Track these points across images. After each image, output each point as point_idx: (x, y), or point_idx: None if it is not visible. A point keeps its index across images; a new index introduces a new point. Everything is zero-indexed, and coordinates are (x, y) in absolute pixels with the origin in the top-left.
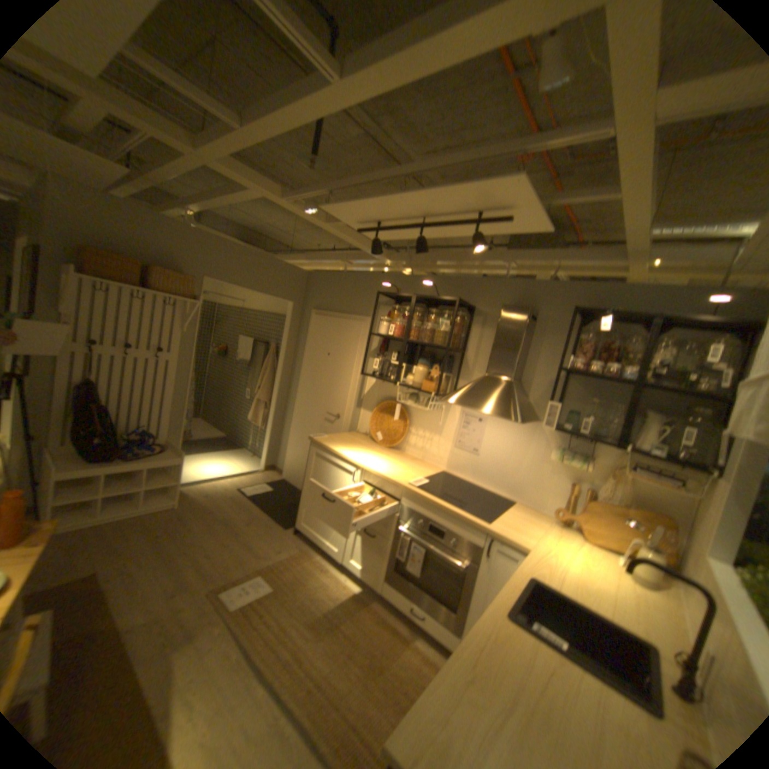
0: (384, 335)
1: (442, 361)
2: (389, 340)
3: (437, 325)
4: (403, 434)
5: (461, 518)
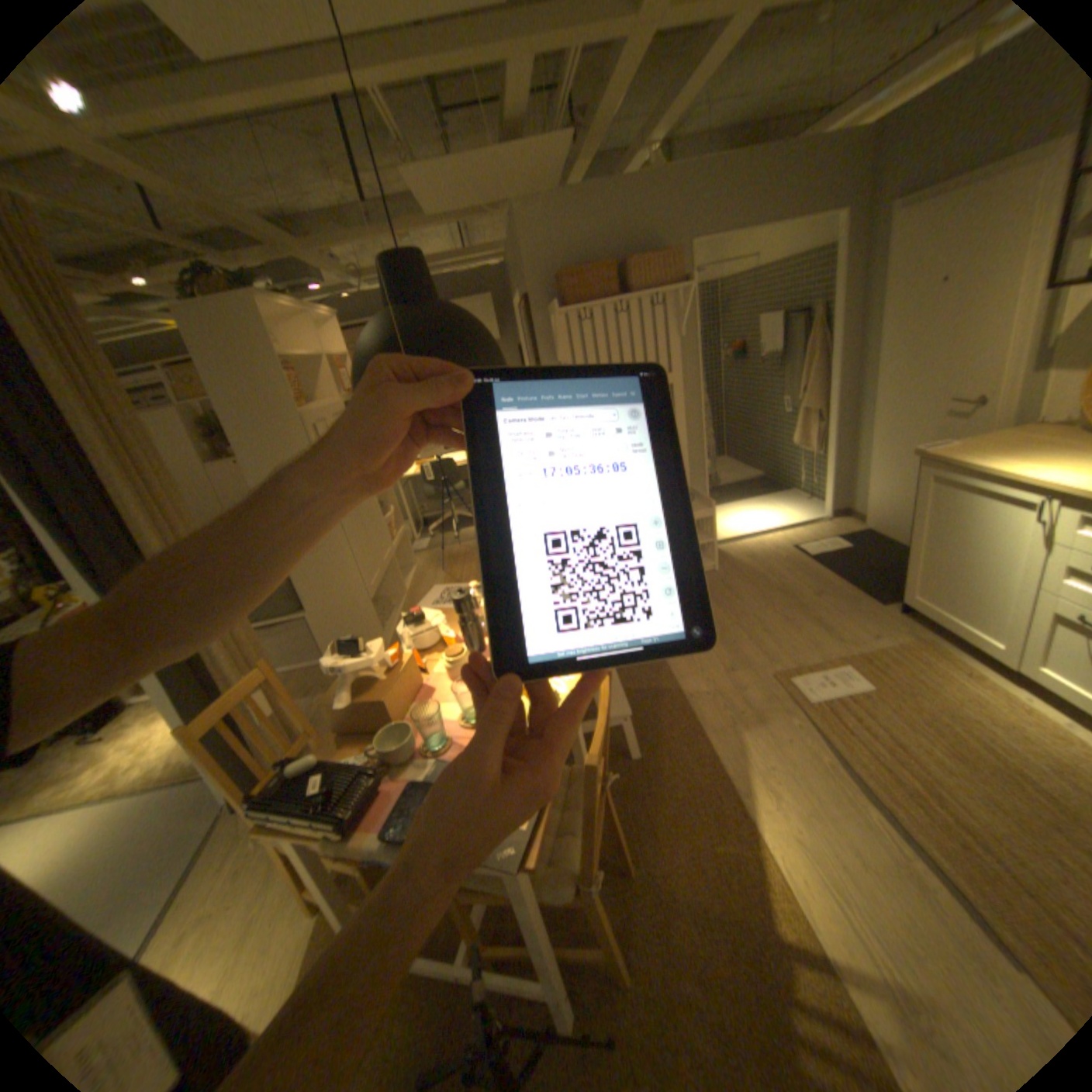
0: None
1: None
2: None
3: None
4: None
5: None
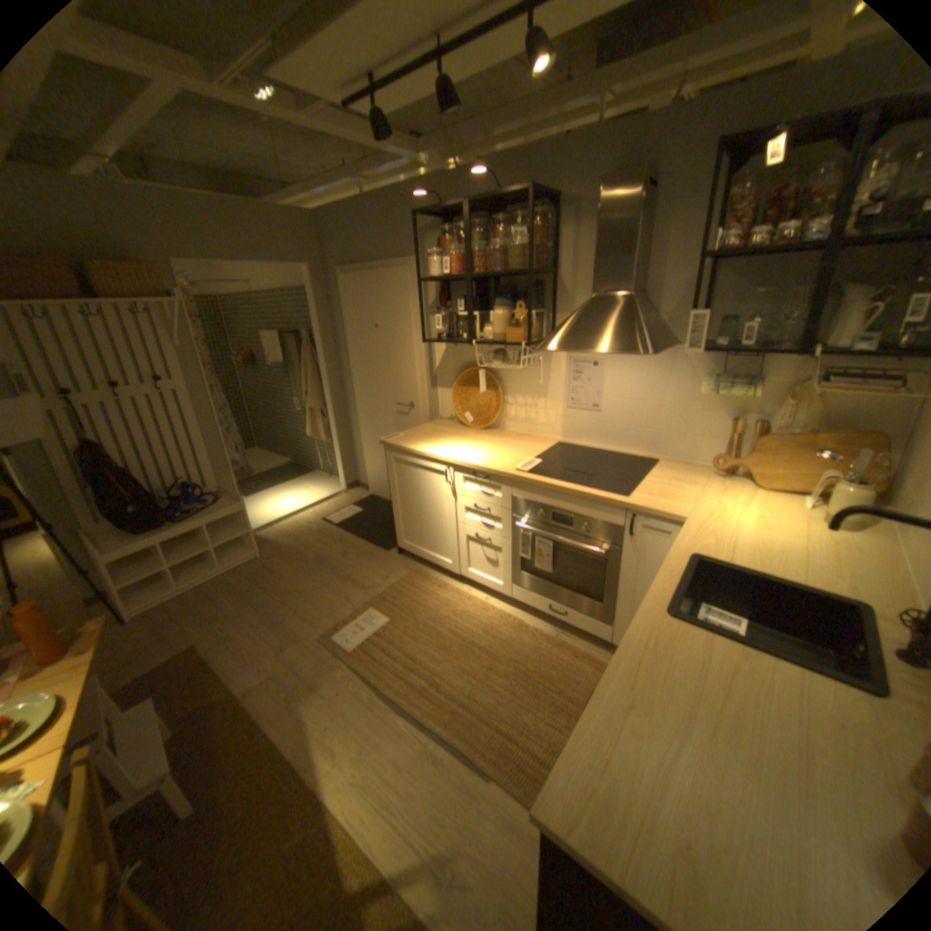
0: (439, 277)
1: (528, 292)
2: (448, 281)
3: (508, 238)
4: (498, 407)
5: (590, 497)
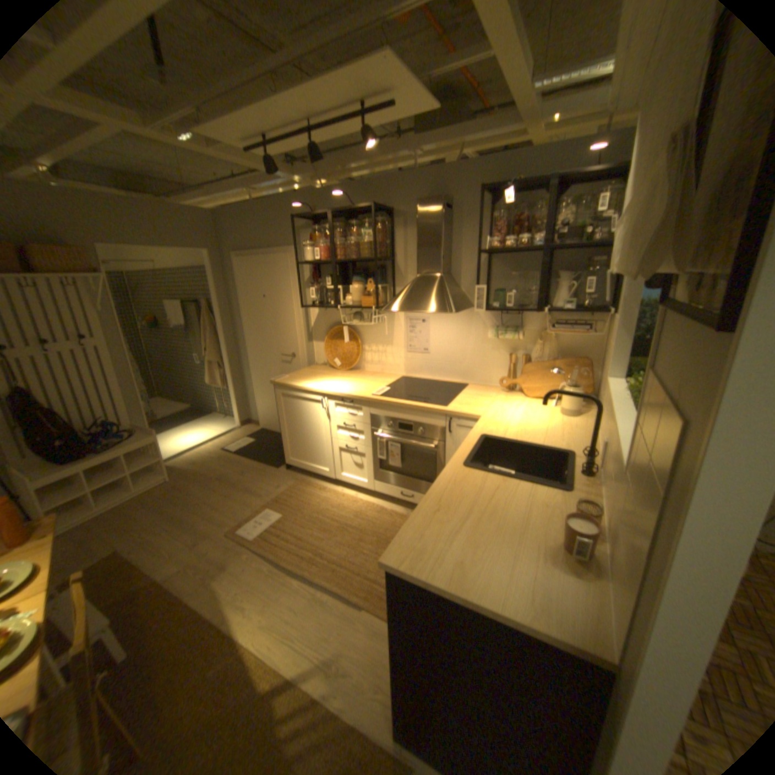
0: (312, 261)
1: (375, 273)
2: (318, 264)
3: (360, 236)
4: (359, 353)
5: (422, 409)
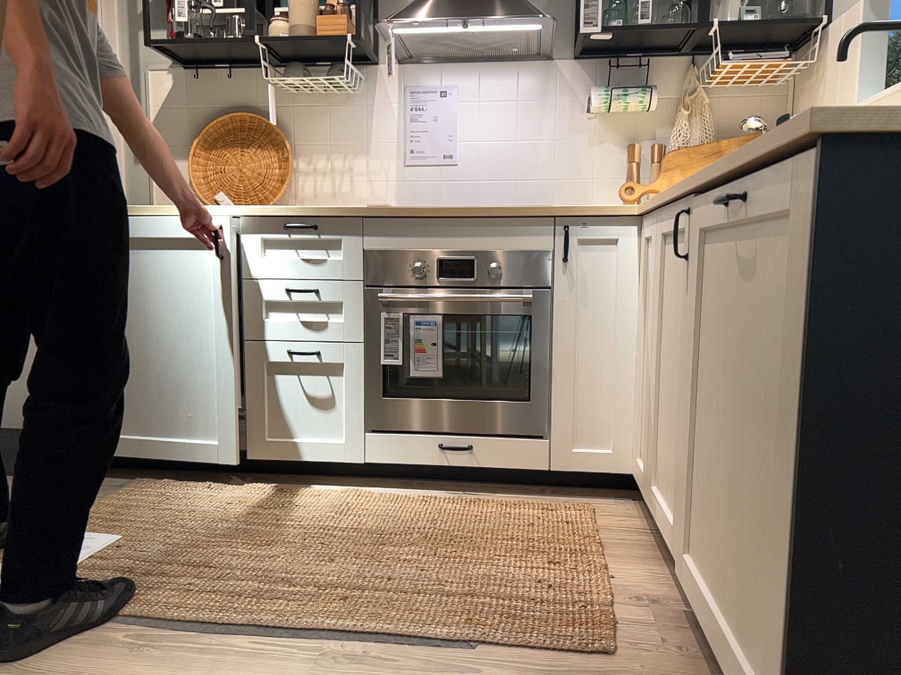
0: None
1: None
2: None
3: None
4: (284, 175)
5: (503, 212)
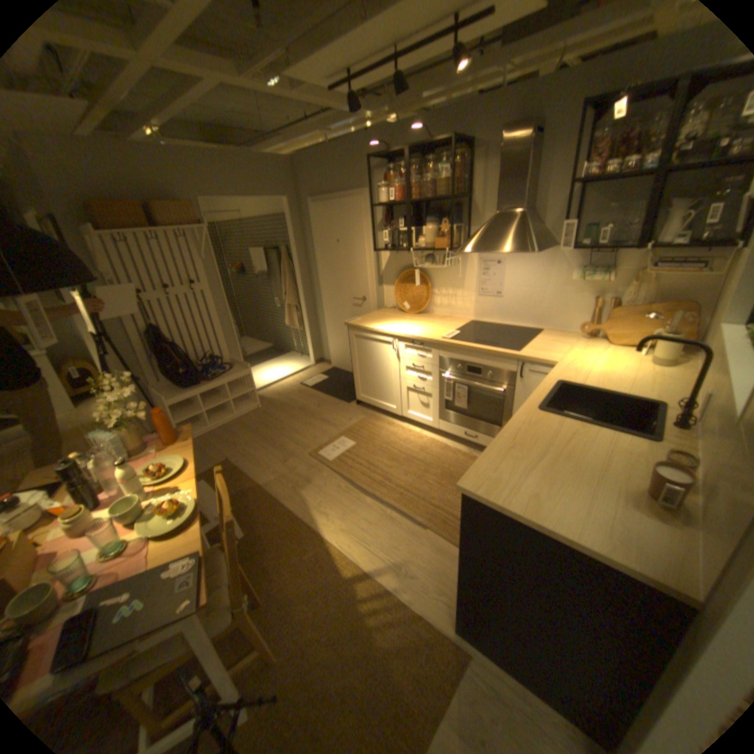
0: (386, 203)
1: (450, 212)
2: (392, 205)
3: (436, 172)
4: (428, 297)
5: (493, 353)
